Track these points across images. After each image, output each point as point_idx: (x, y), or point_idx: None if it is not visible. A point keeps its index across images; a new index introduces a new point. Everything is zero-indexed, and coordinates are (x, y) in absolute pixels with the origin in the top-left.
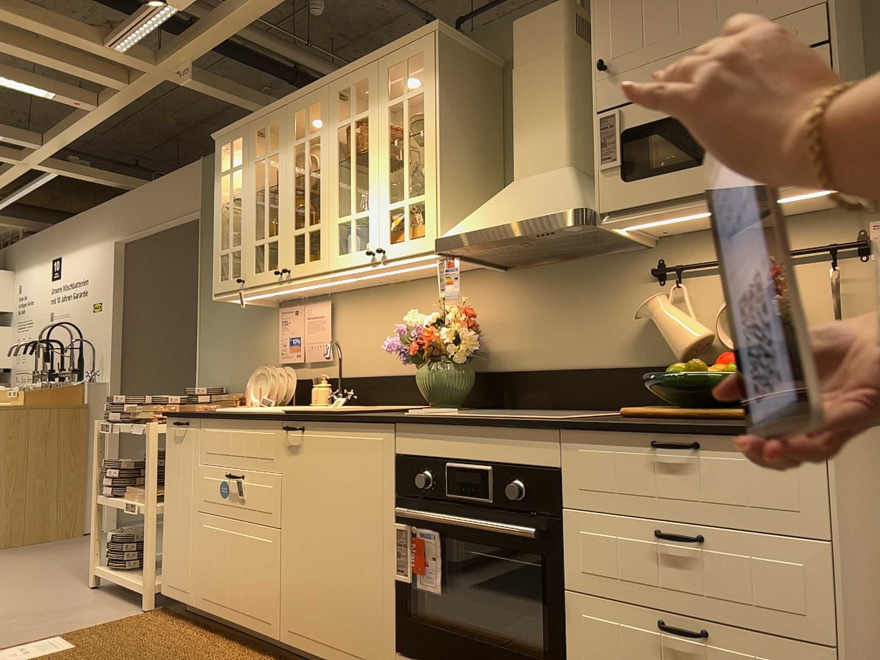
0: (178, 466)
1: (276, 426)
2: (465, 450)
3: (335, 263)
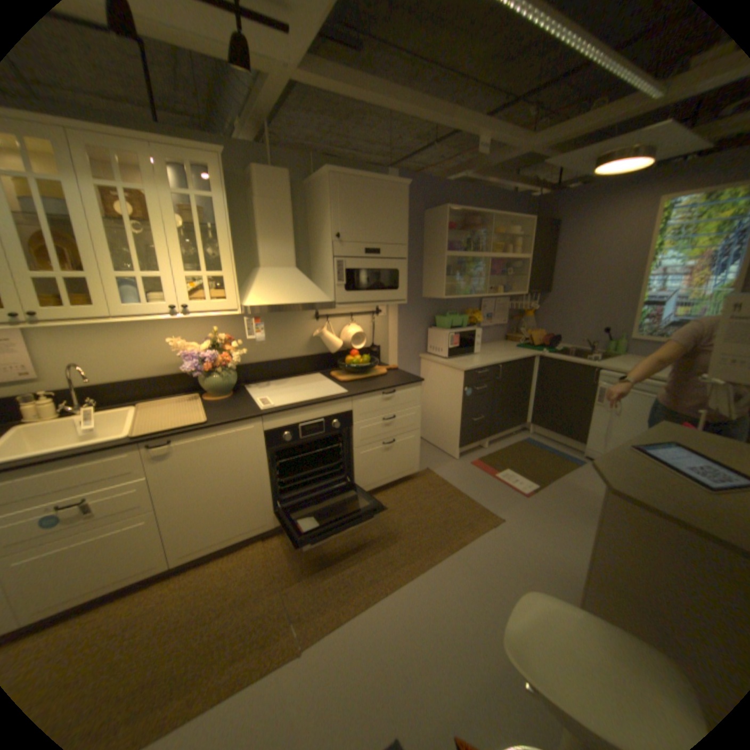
0: None
1: (130, 449)
2: (309, 416)
3: (122, 311)
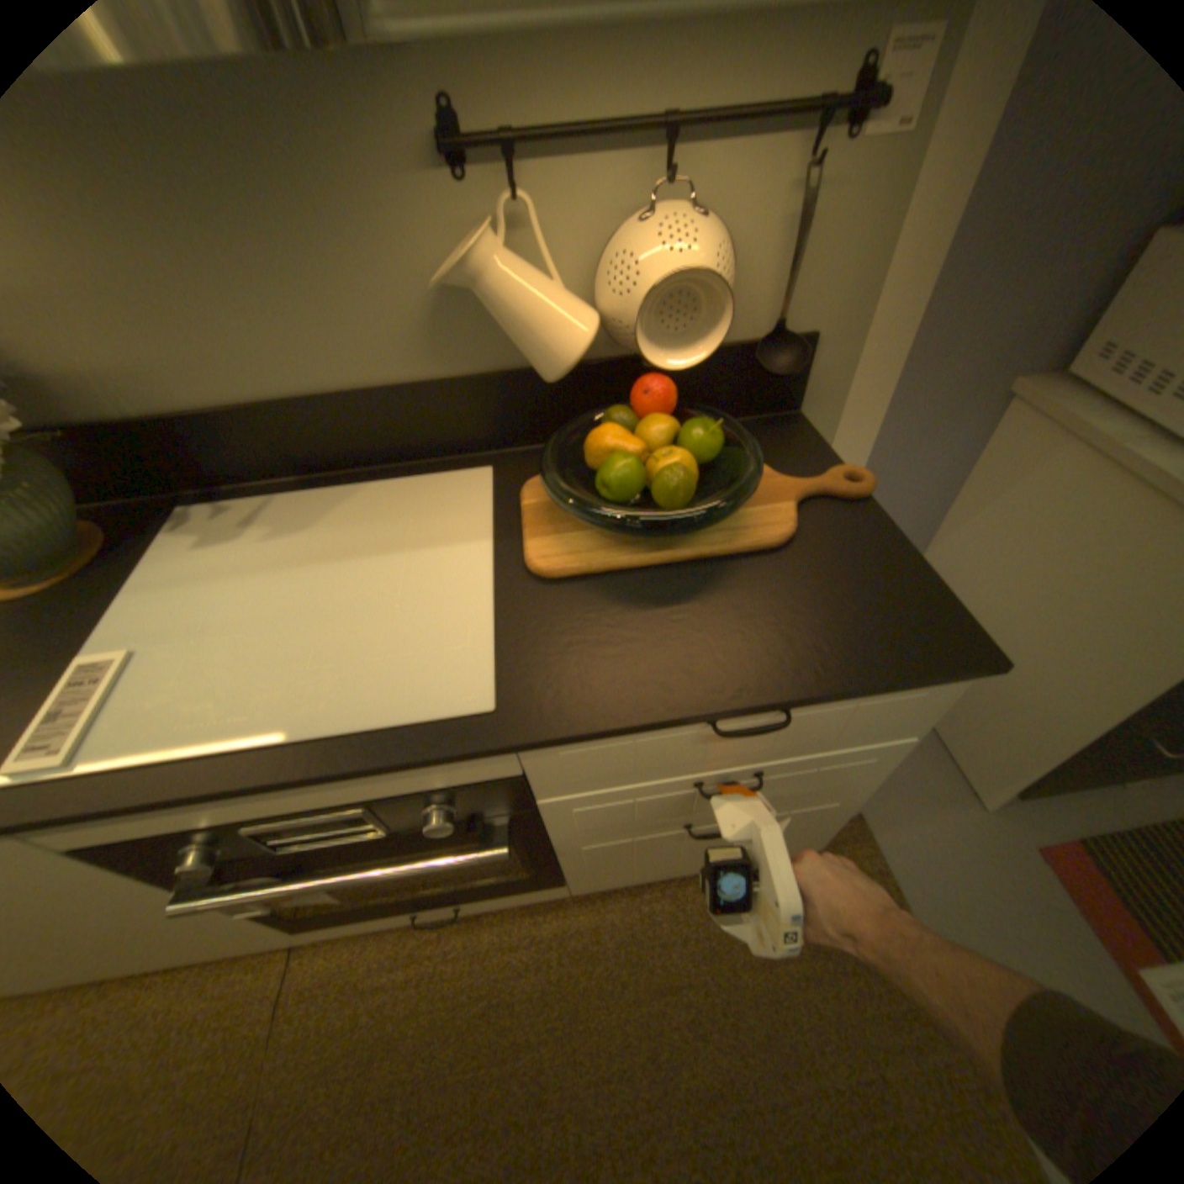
0: None
1: None
2: (272, 807)
3: None
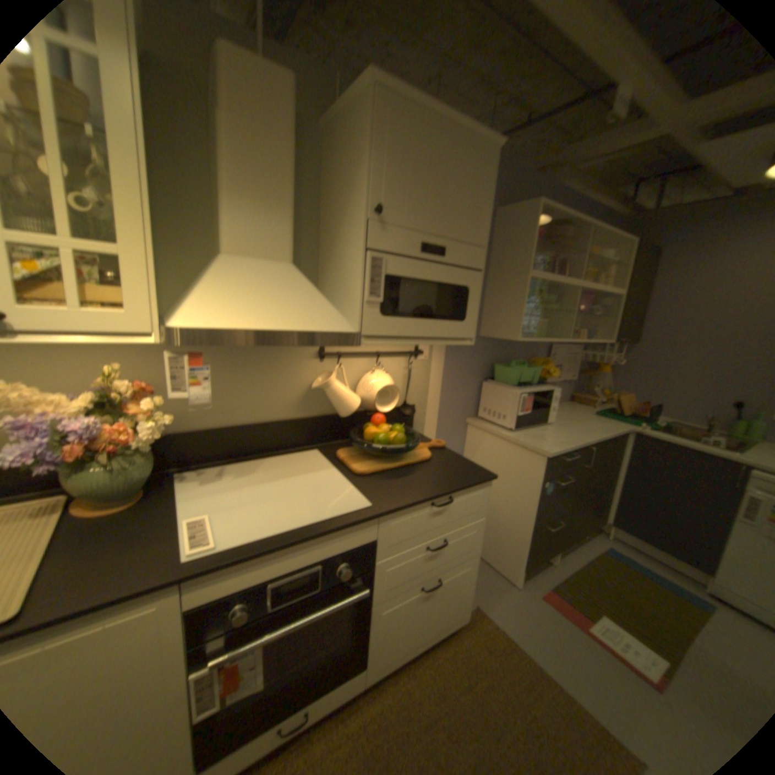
0: None
1: None
2: (290, 563)
3: None
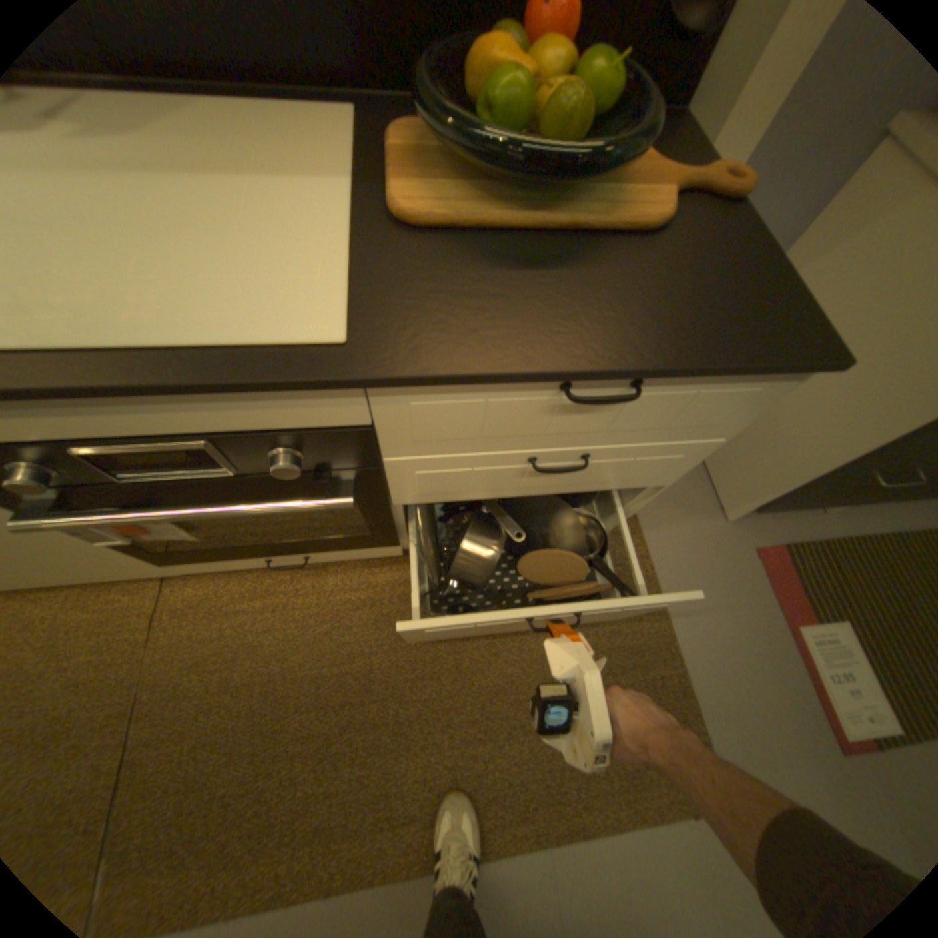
0: None
1: None
2: (100, 425)
3: None
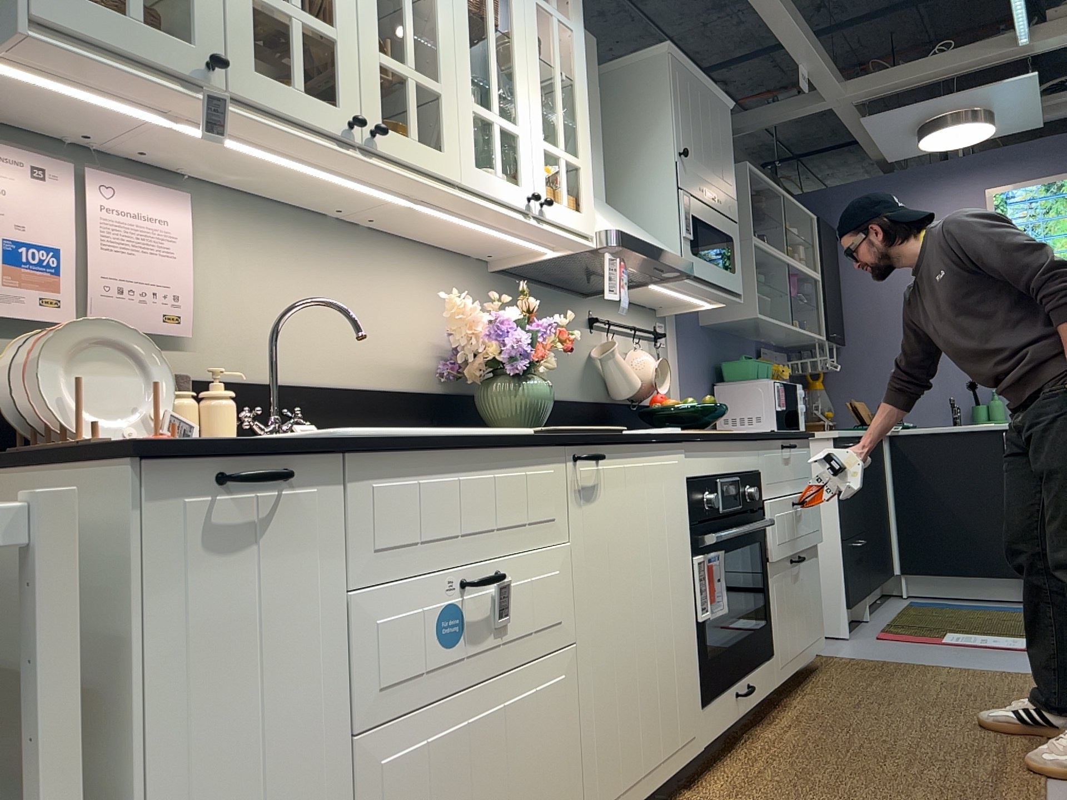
0: (233, 636)
1: (556, 457)
2: (725, 464)
3: (474, 178)
